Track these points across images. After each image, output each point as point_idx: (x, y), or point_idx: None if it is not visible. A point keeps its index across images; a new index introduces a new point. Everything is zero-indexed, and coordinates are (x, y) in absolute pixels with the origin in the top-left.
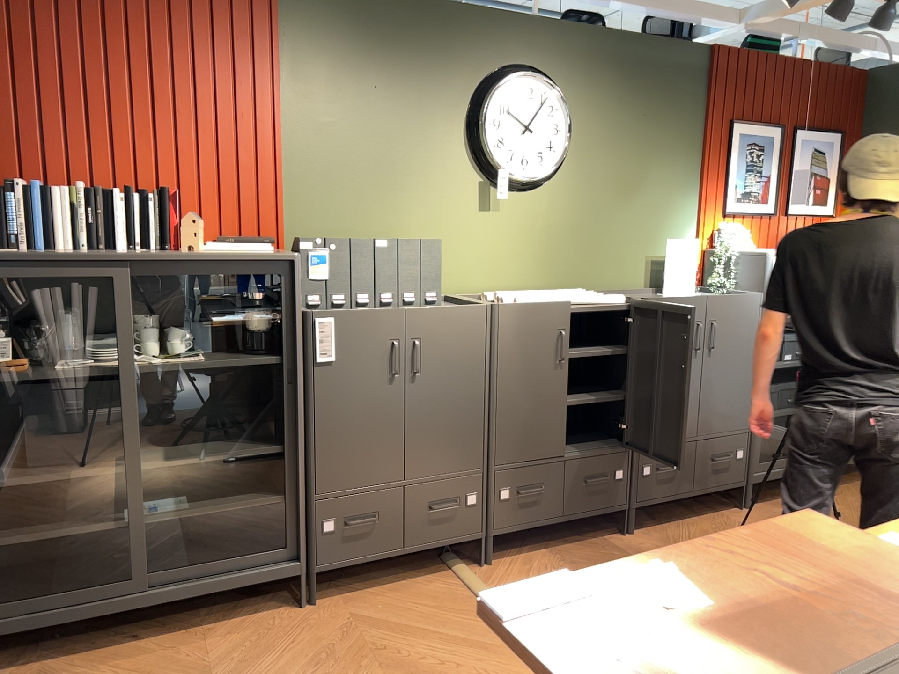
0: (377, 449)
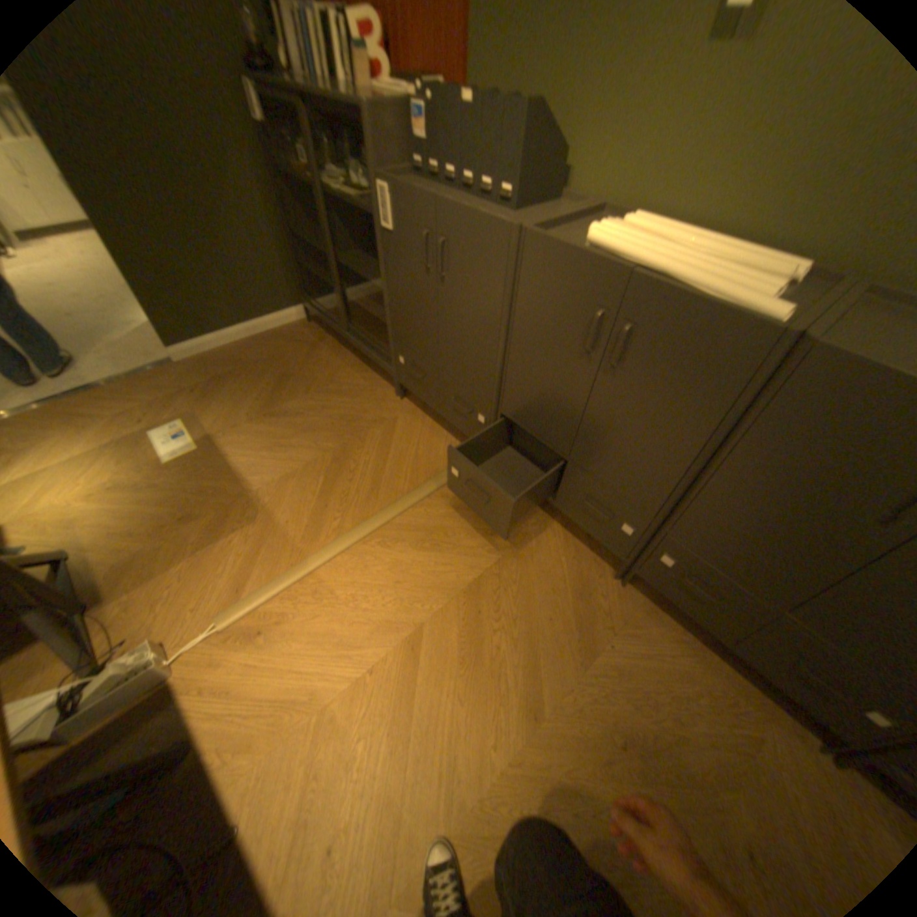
0: (423, 327)
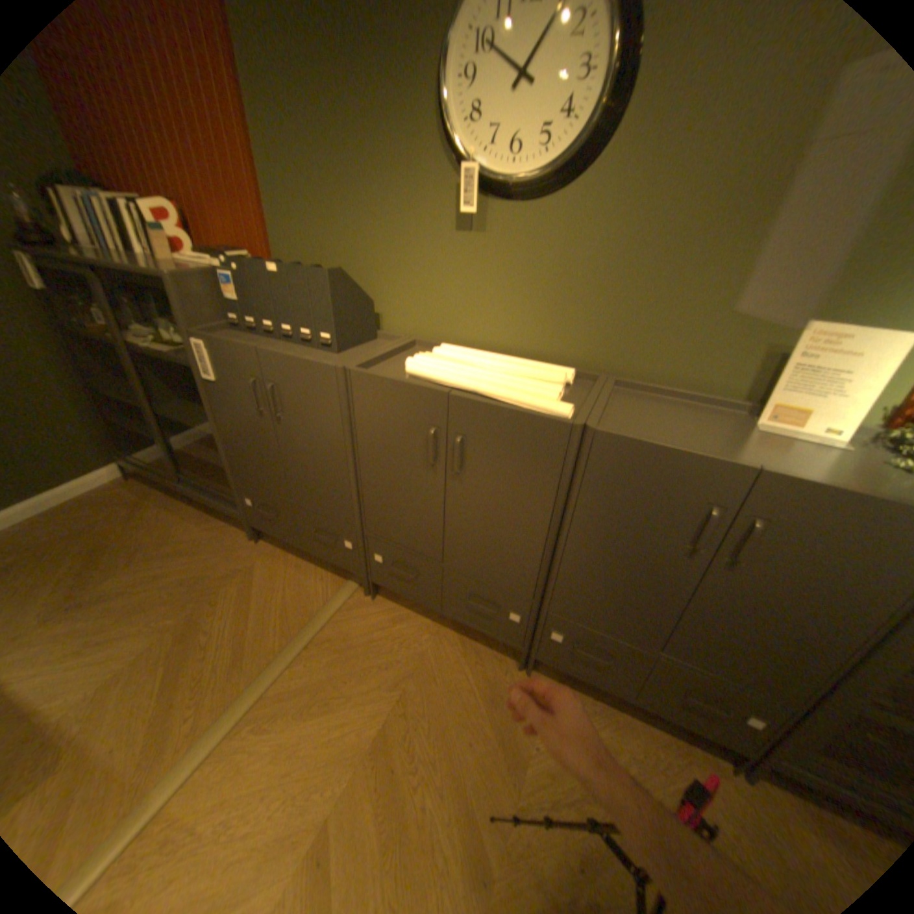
0: (268, 466)
